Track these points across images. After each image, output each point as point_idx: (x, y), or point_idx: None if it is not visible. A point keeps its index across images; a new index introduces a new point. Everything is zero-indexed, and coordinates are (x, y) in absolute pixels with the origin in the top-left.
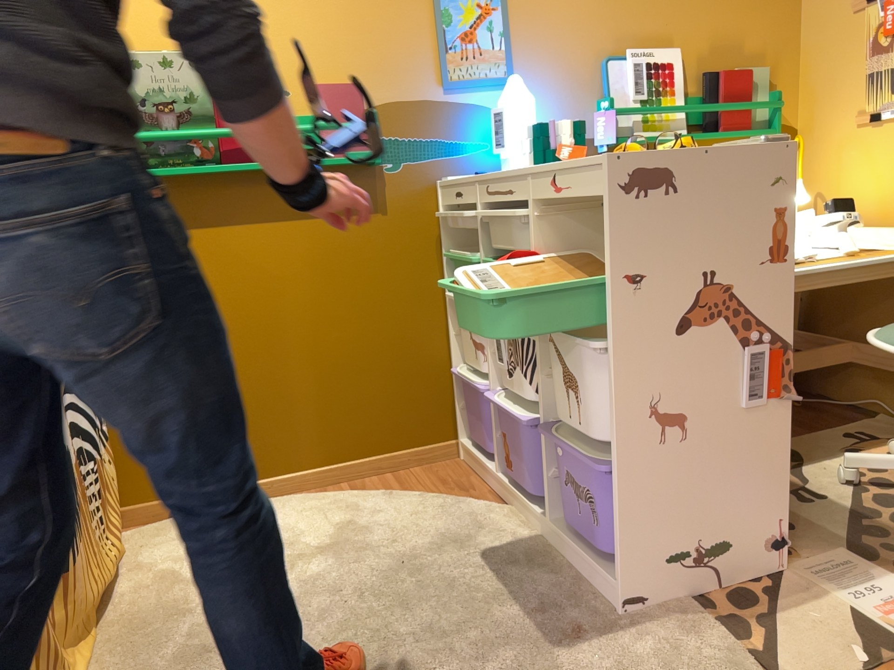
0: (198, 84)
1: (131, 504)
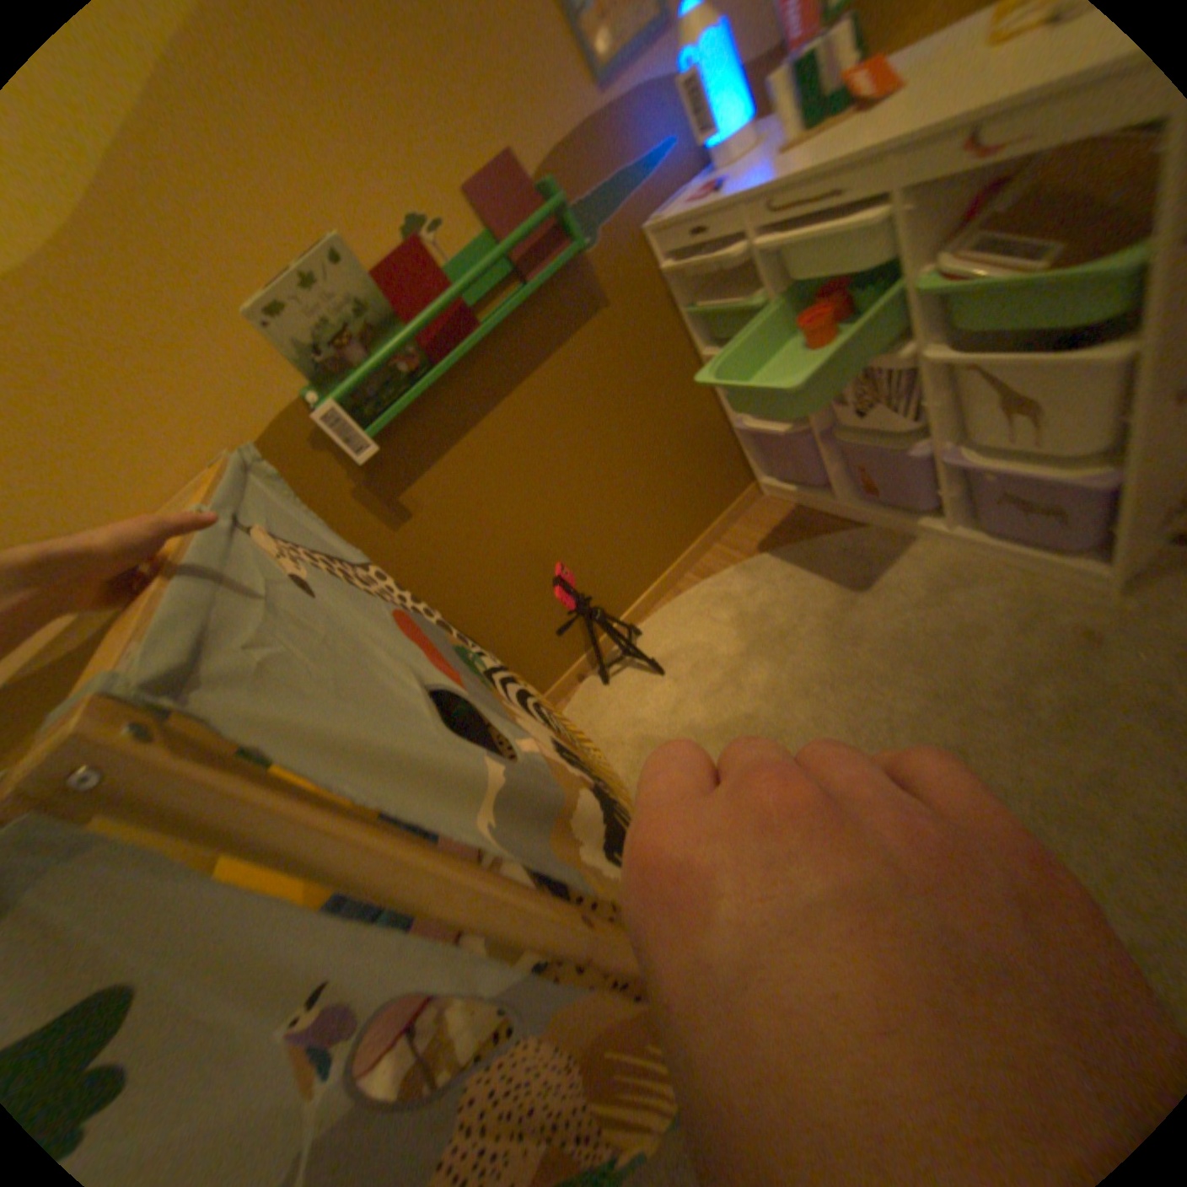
0: (354, 280)
1: (547, 693)
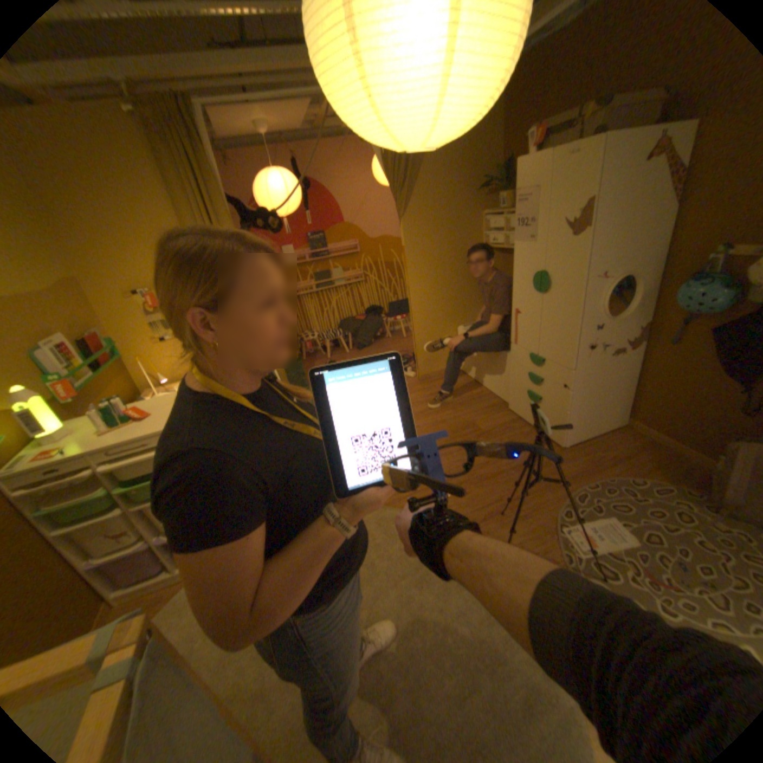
0: None
1: None
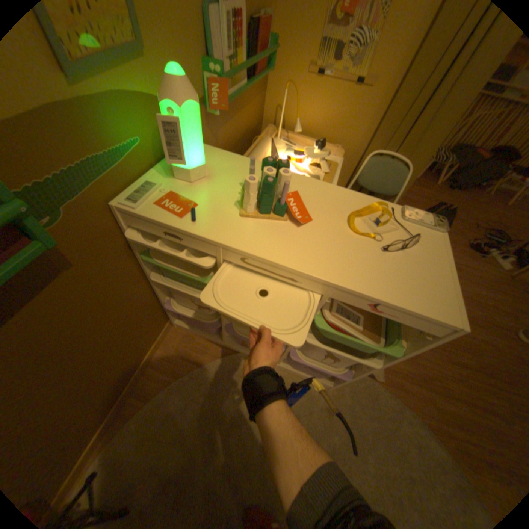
0: None
1: None
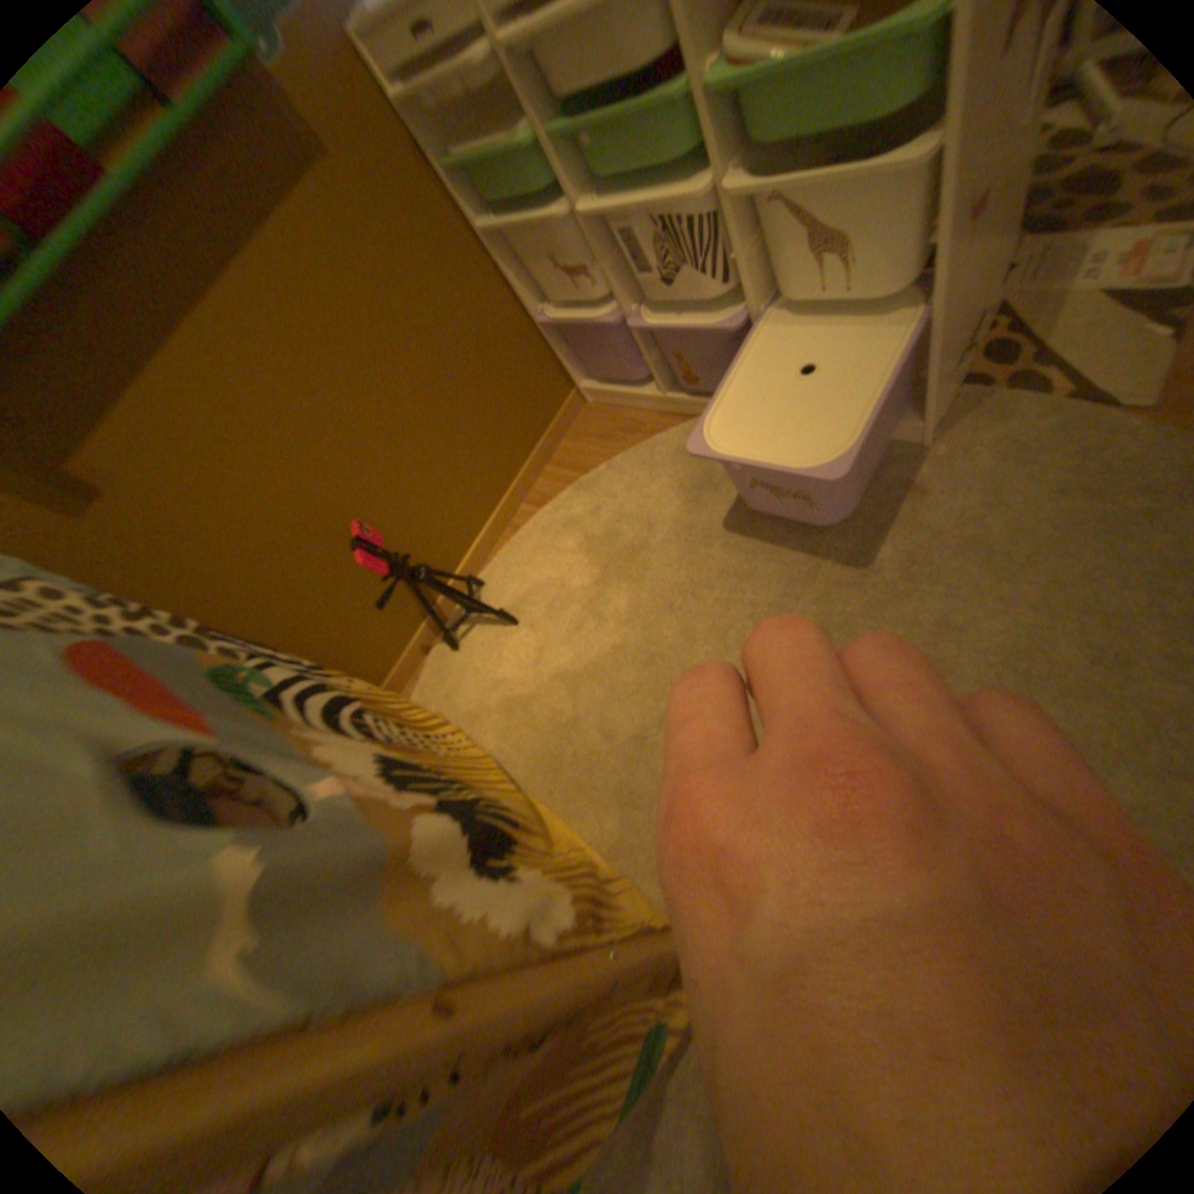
0: None
1: (391, 678)
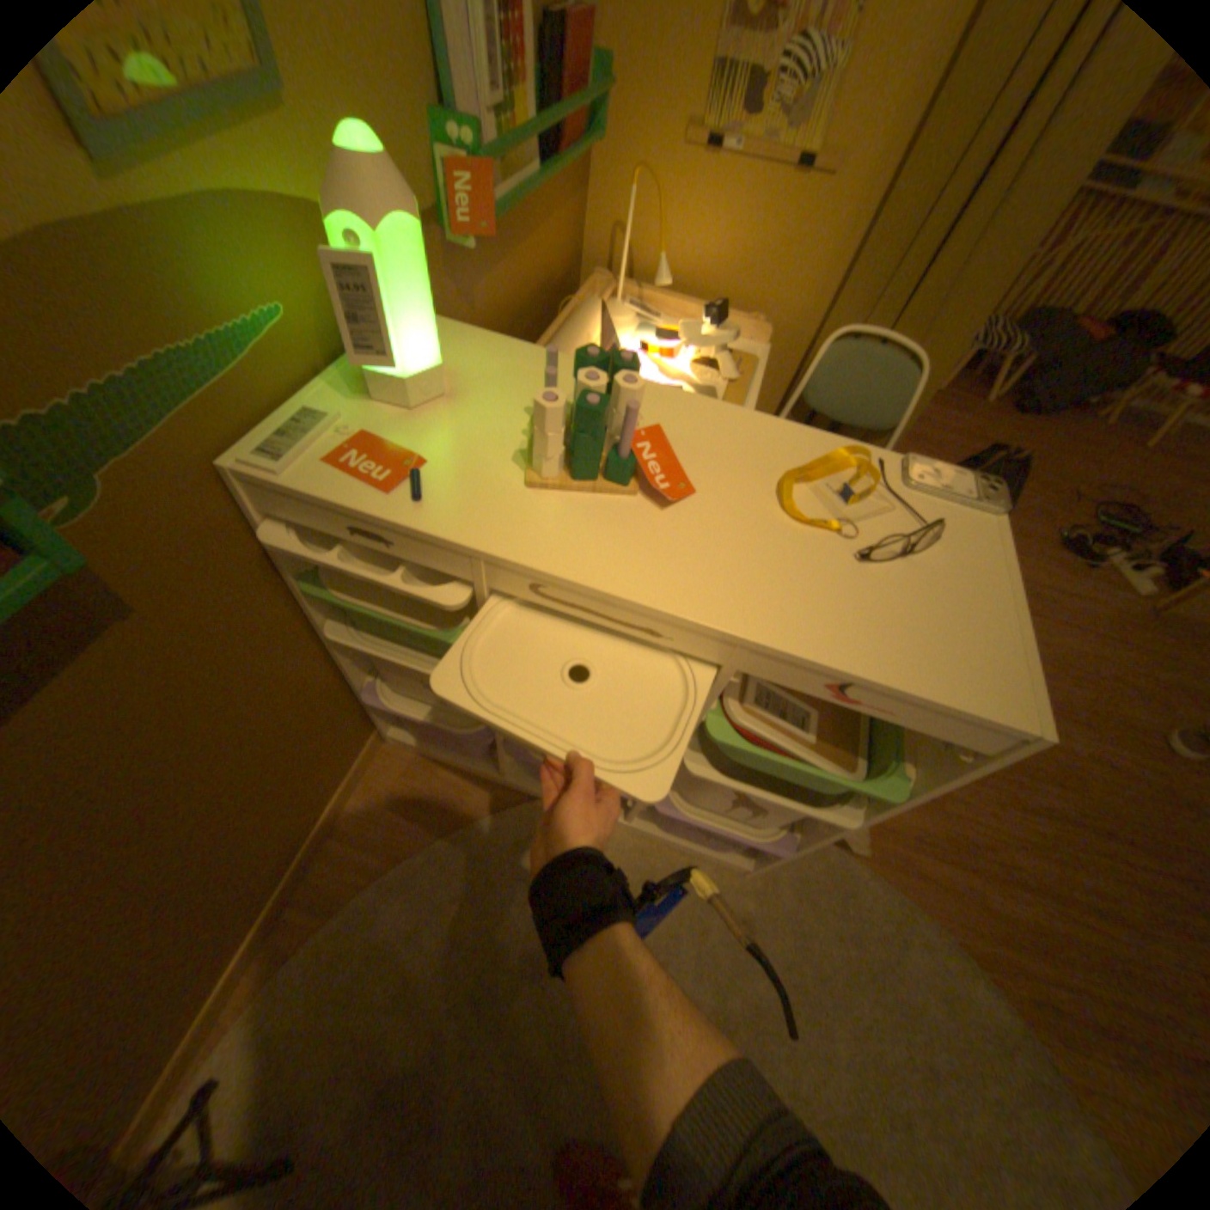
0: None
1: None
